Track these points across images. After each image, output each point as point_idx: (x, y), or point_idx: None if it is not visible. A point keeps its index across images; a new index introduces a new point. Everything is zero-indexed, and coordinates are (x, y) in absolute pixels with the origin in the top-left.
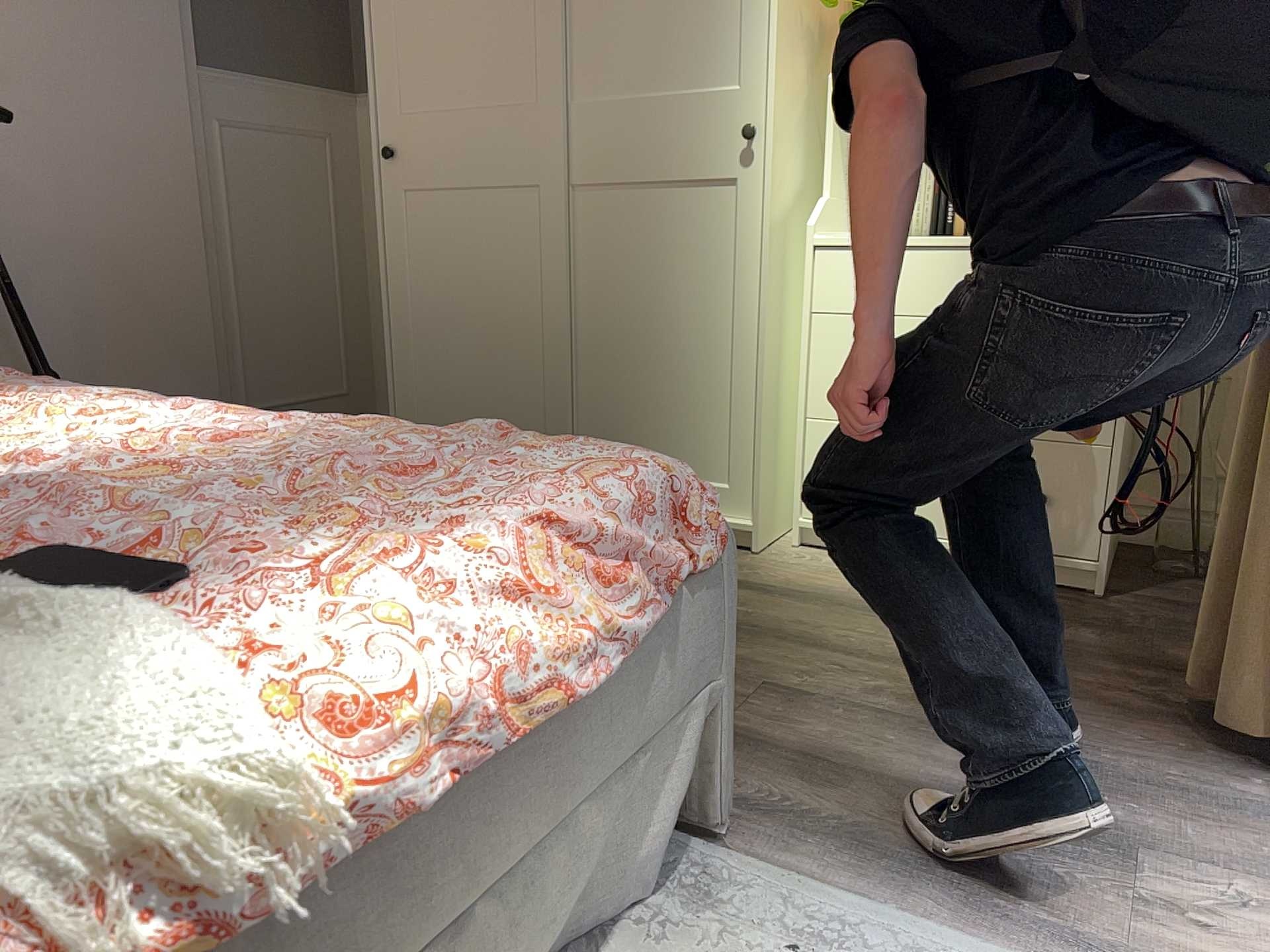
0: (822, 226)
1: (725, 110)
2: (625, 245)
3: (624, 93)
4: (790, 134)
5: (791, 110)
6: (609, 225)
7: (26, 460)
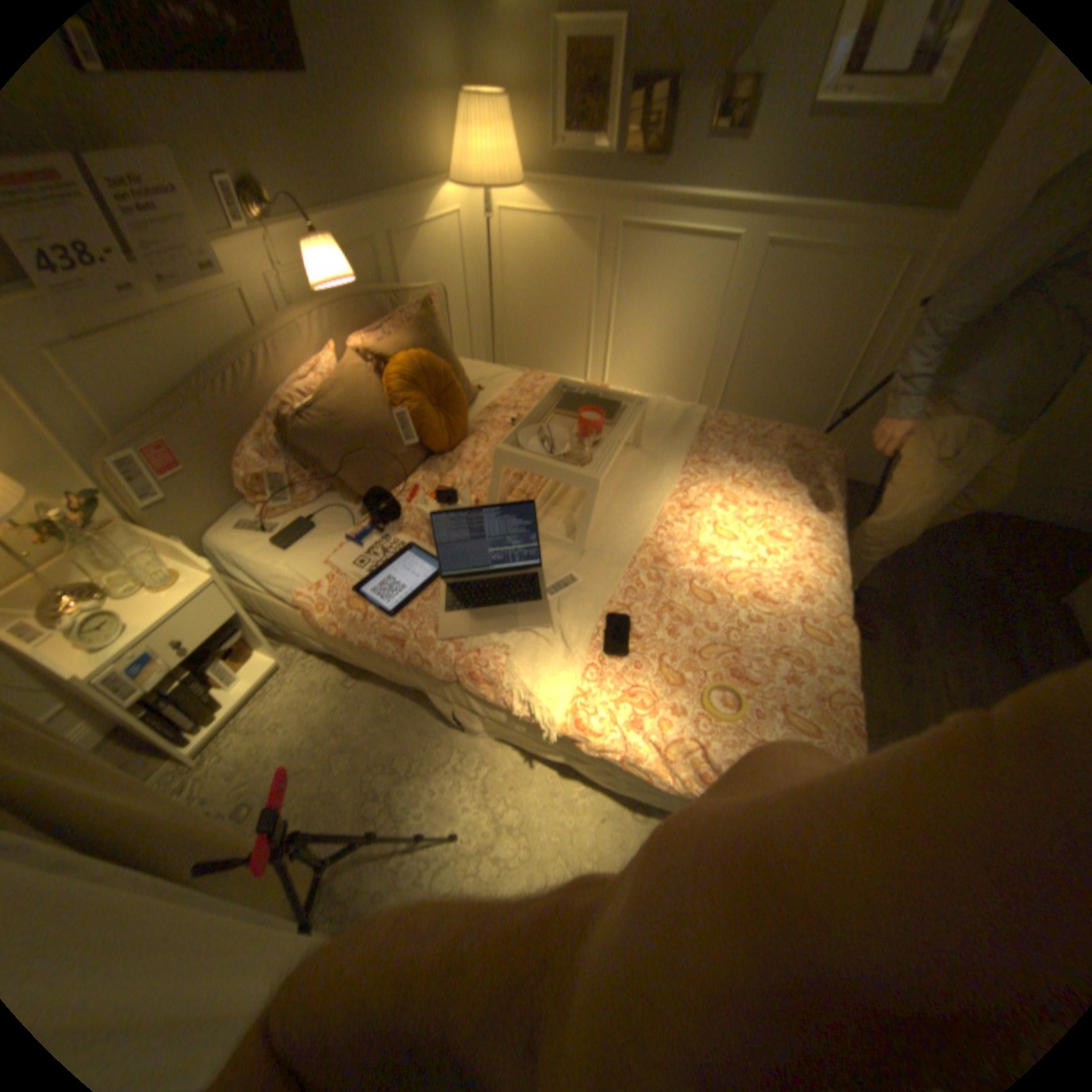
0: None
1: None
2: None
3: None
4: None
5: None
6: None
7: (709, 559)
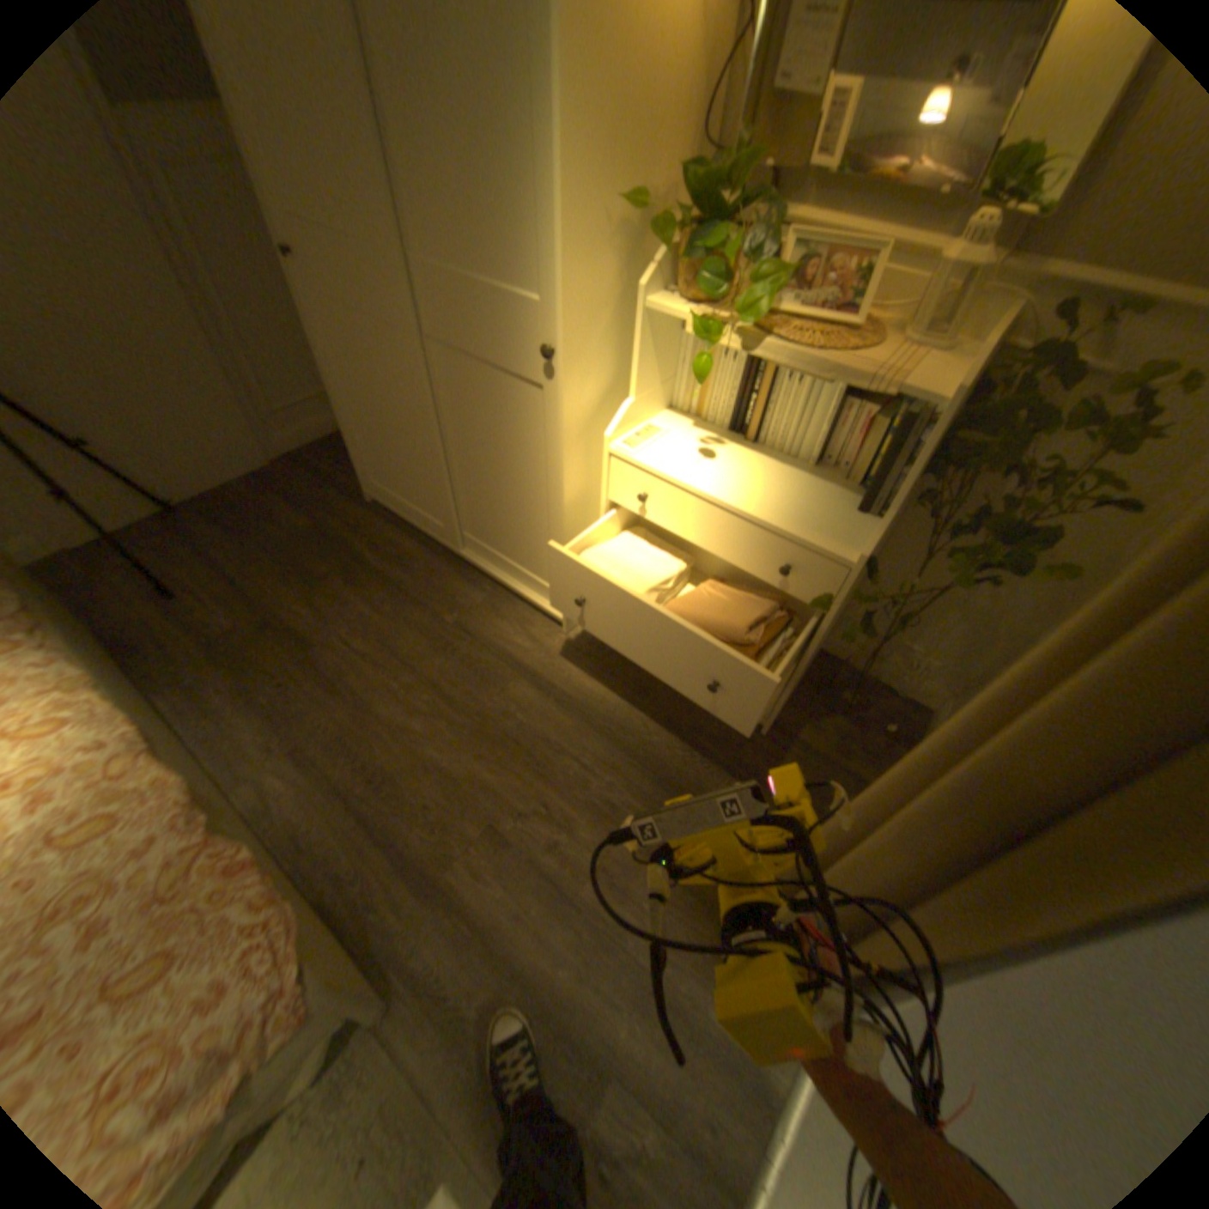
0: (623, 428)
1: (530, 317)
2: (471, 401)
3: (450, 261)
4: (595, 346)
5: (595, 323)
6: (457, 379)
7: None
